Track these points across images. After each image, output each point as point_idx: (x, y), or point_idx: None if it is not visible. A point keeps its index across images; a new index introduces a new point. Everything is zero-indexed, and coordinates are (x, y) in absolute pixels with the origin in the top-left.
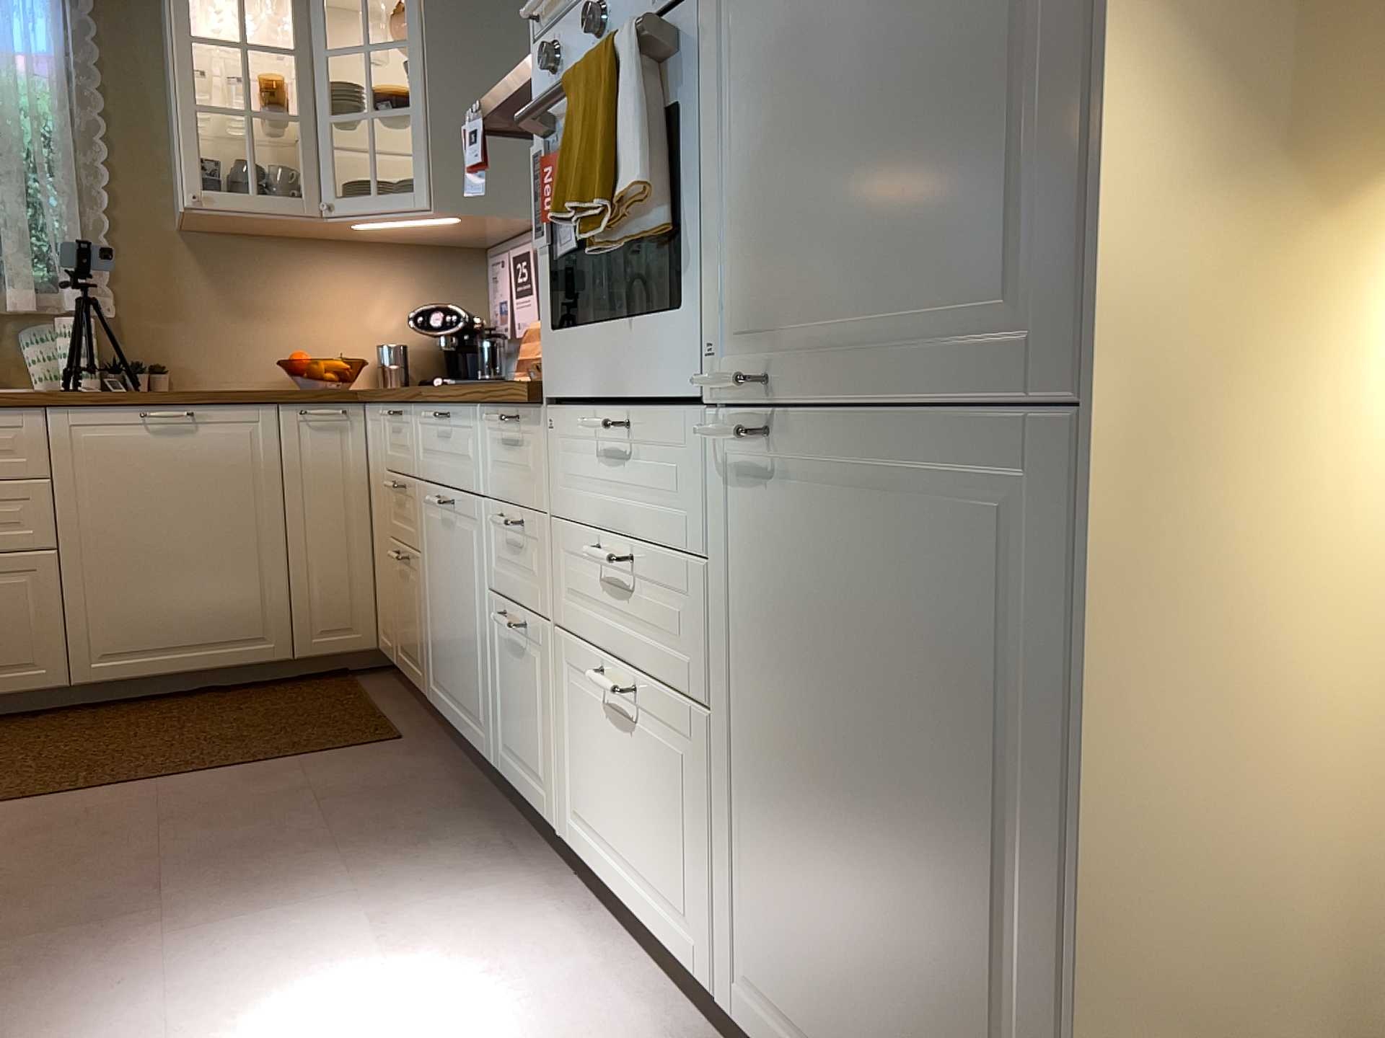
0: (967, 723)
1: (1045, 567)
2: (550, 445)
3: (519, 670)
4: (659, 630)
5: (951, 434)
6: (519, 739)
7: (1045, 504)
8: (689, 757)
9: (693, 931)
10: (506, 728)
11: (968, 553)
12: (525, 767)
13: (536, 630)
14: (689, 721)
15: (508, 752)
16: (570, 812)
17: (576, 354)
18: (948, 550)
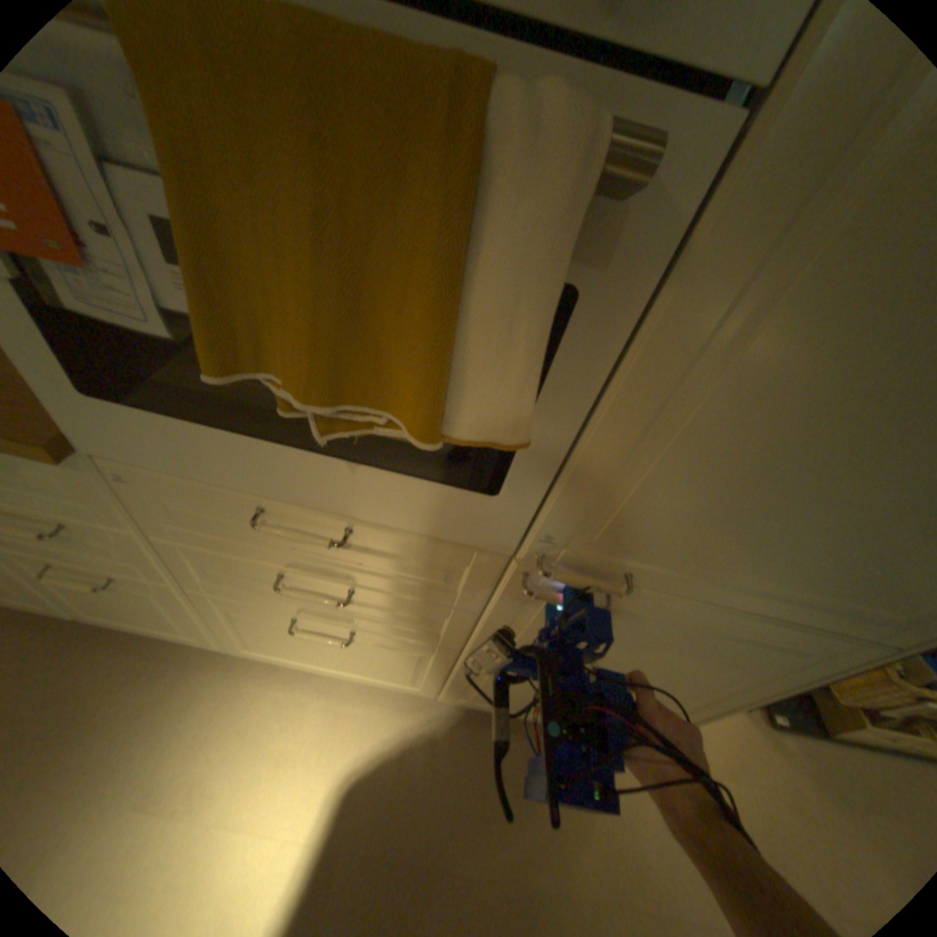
0: (700, 682)
1: (800, 667)
2: (112, 489)
3: (104, 593)
4: (384, 618)
5: (785, 630)
6: (121, 617)
7: (824, 657)
8: (418, 654)
9: (408, 685)
10: (90, 610)
11: (754, 657)
12: (140, 626)
13: (132, 582)
14: (420, 646)
15: (99, 617)
16: (237, 648)
17: (177, 443)
18: (739, 653)
